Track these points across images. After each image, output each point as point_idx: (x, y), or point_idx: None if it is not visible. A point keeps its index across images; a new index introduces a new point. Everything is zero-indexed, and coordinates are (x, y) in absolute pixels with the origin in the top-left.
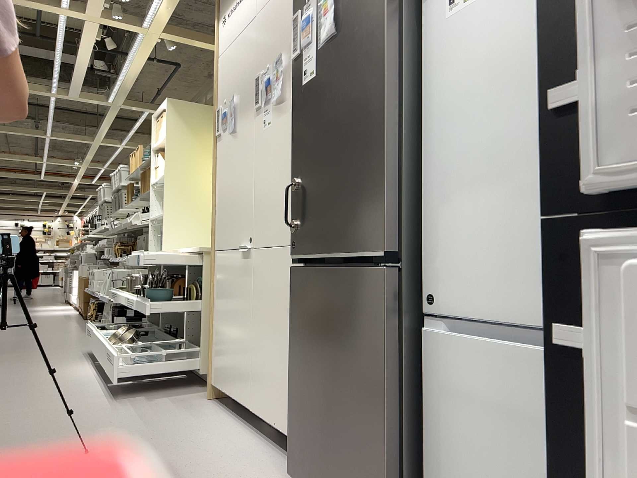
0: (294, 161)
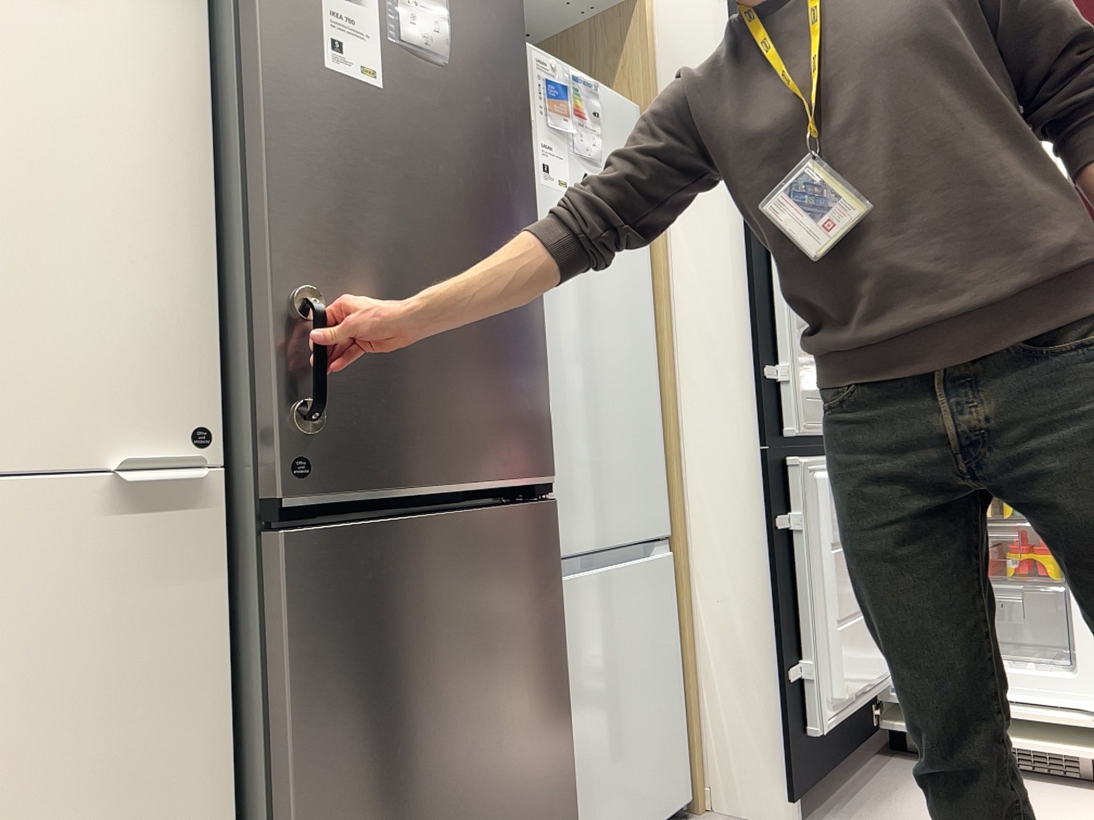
0: (285, 240)
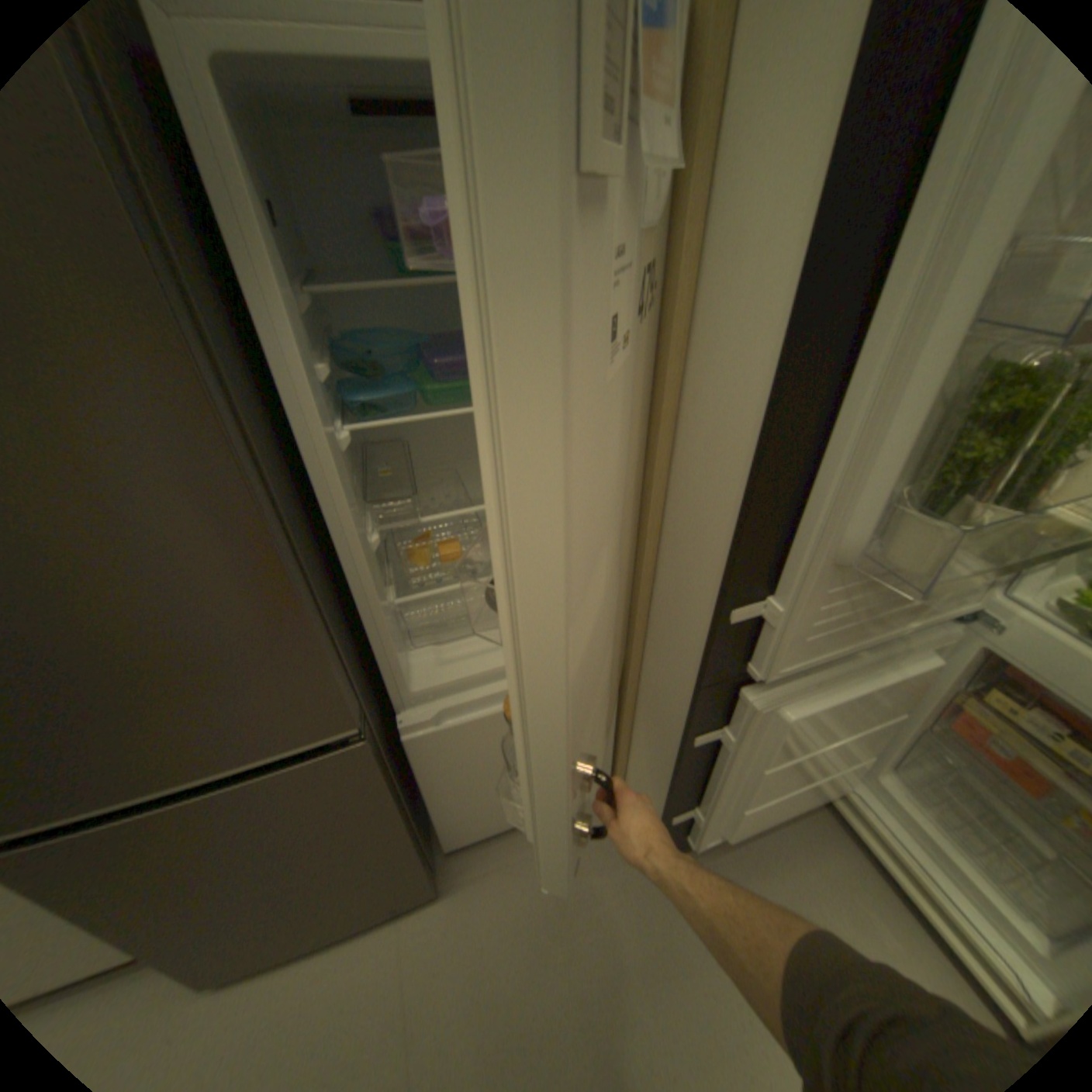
0: None
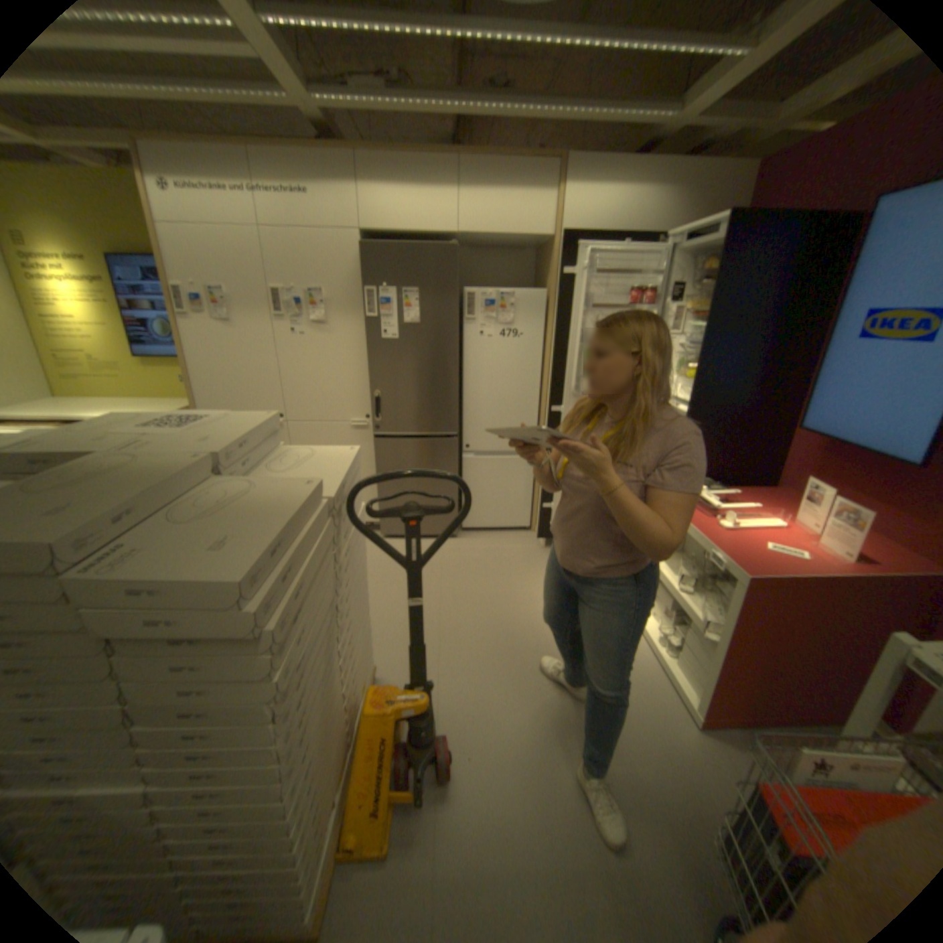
0: (374, 381)
